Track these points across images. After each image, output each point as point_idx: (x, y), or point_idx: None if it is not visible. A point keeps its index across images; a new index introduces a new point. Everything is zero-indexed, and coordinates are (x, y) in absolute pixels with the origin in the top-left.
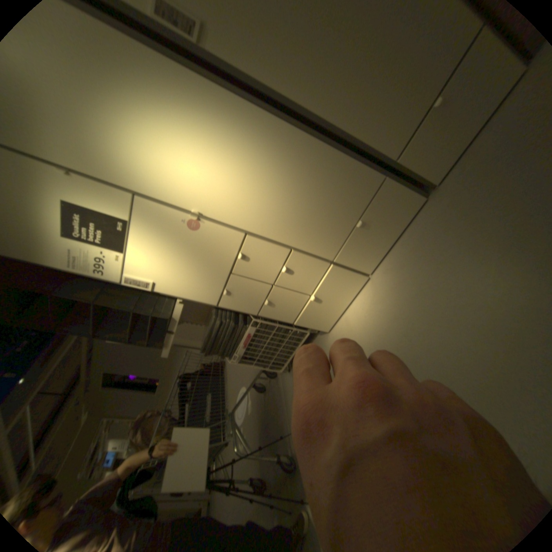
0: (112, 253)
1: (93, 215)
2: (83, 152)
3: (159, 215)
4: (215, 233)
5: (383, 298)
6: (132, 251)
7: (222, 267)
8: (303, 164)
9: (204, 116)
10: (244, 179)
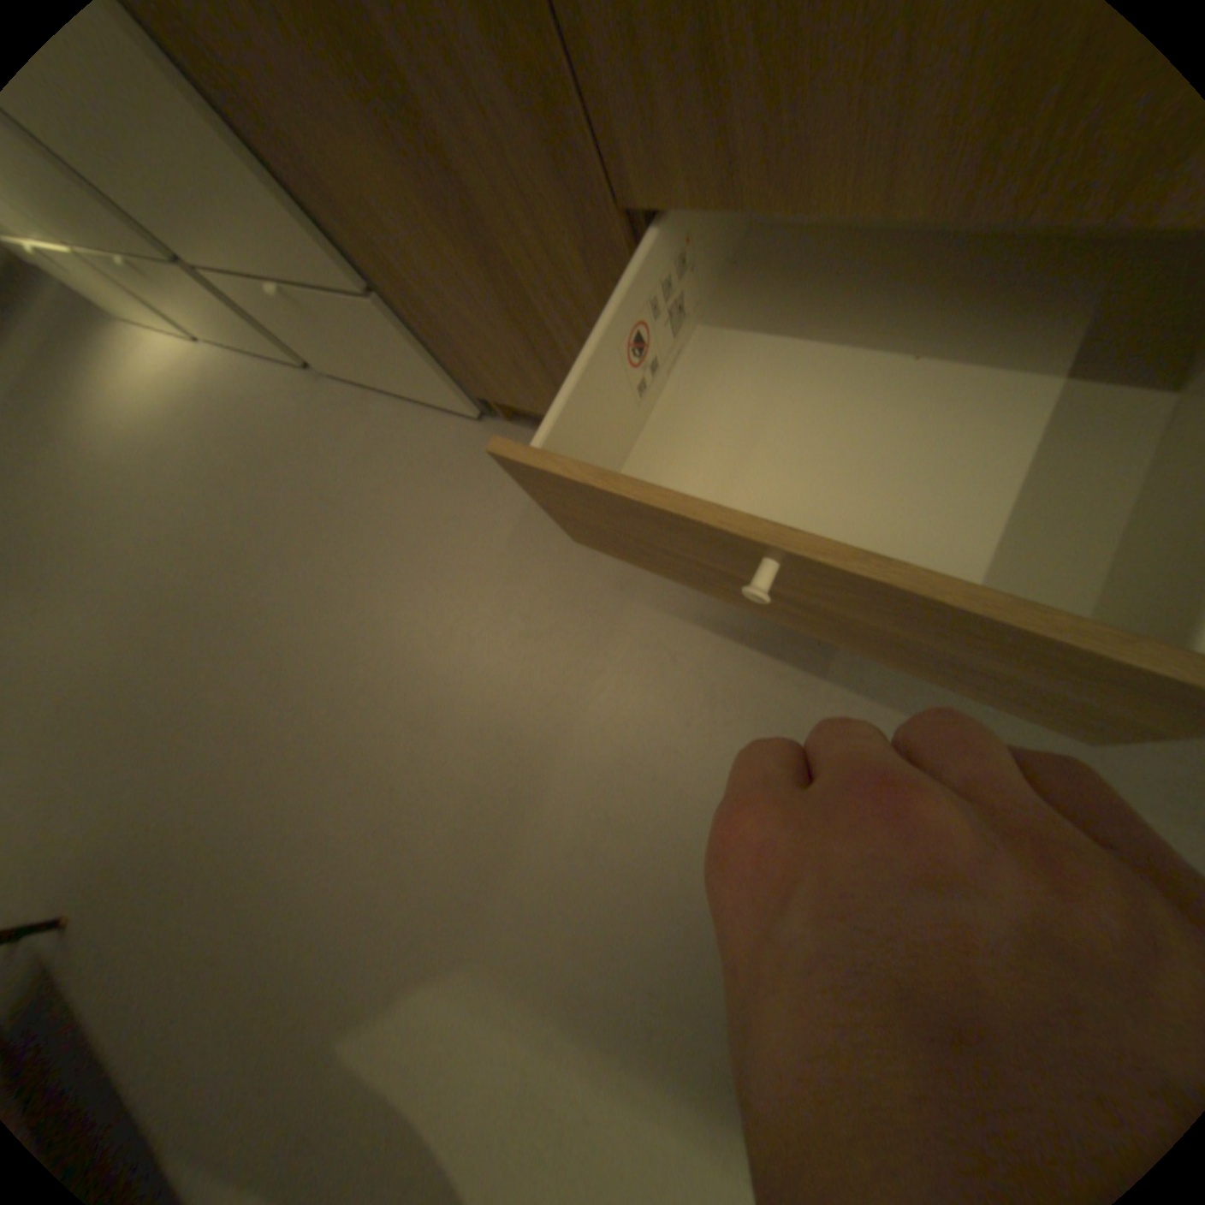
0: None
1: None
2: None
3: None
4: None
5: (158, 391)
6: None
7: None
8: None
9: None
10: None
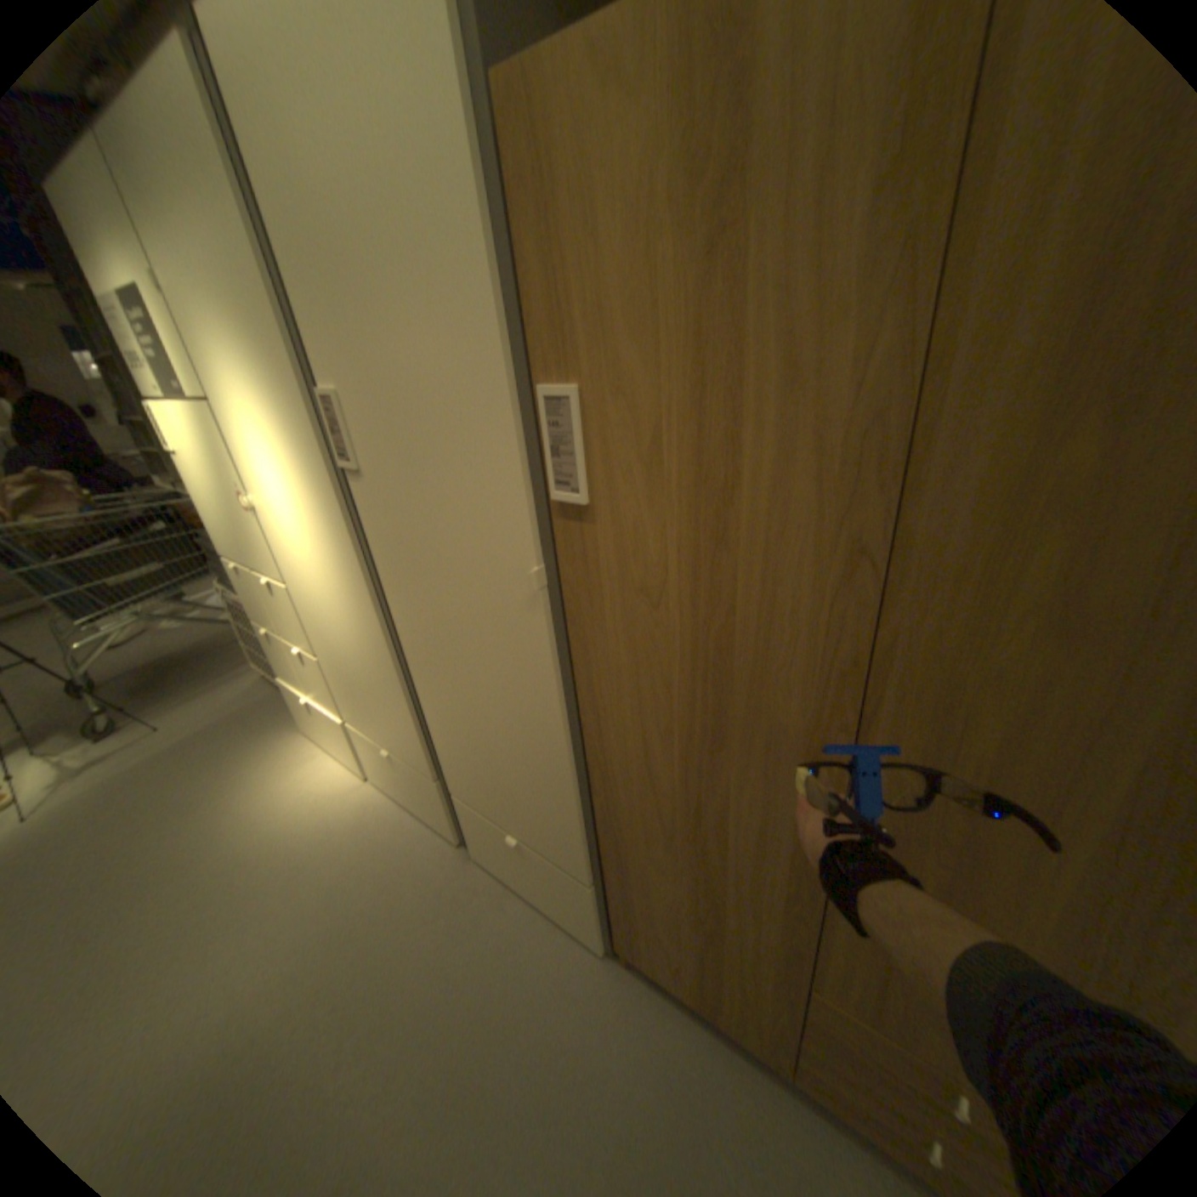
0: (154, 380)
1: (158, 342)
2: (185, 313)
3: (218, 447)
4: (258, 538)
5: (321, 811)
6: (174, 413)
7: (245, 555)
8: (370, 655)
9: (312, 496)
10: (312, 570)
